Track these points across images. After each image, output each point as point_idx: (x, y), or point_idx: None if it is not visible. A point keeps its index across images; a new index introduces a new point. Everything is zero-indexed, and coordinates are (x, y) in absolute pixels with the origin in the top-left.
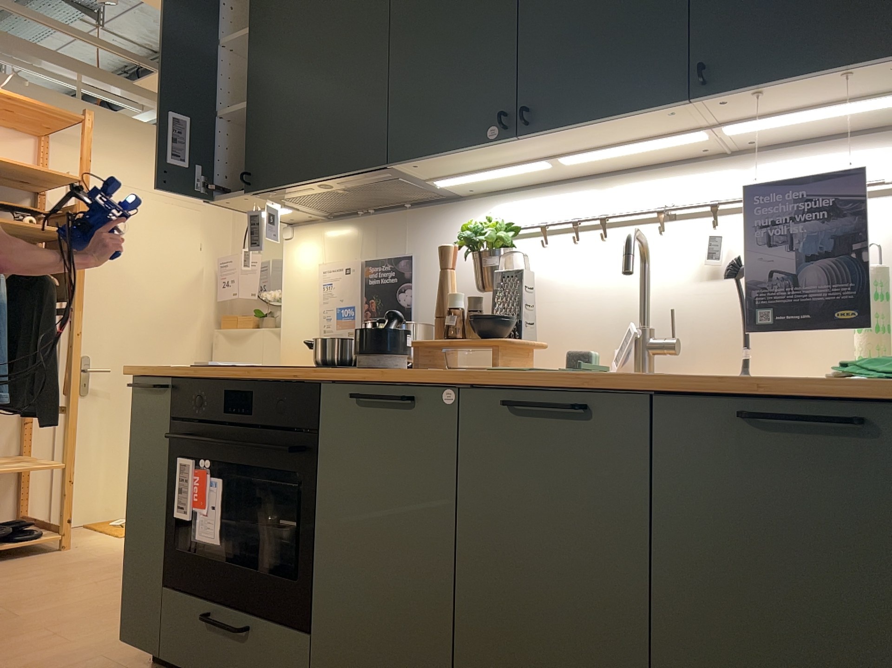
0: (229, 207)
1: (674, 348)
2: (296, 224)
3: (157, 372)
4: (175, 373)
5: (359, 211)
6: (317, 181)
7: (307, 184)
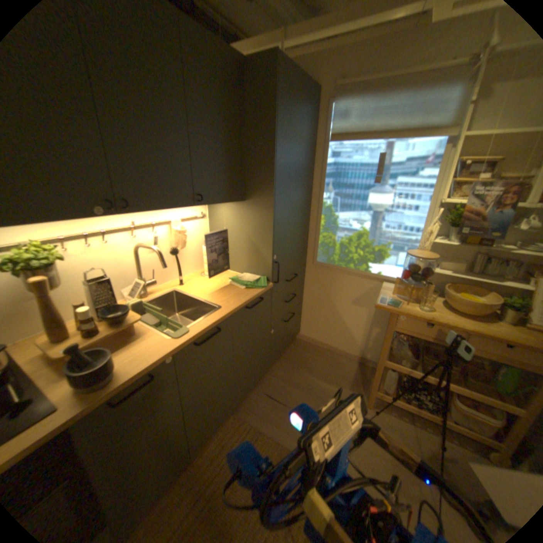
0: None
1: (154, 283)
2: None
3: None
4: None
5: None
6: None
7: None
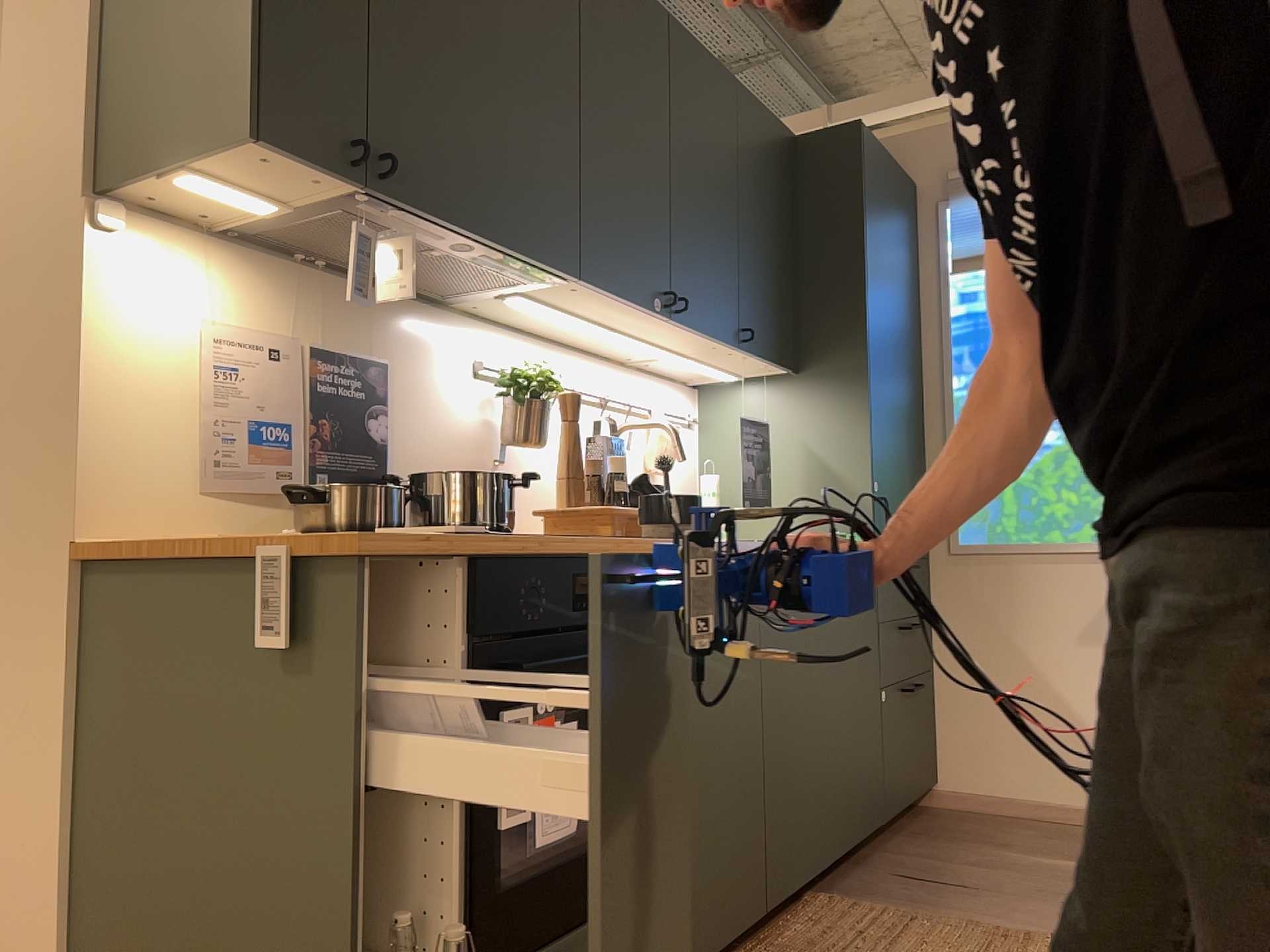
0: (230, 157)
1: None
2: (122, 201)
3: (451, 547)
4: (468, 548)
5: (305, 254)
6: (483, 242)
7: (465, 235)
